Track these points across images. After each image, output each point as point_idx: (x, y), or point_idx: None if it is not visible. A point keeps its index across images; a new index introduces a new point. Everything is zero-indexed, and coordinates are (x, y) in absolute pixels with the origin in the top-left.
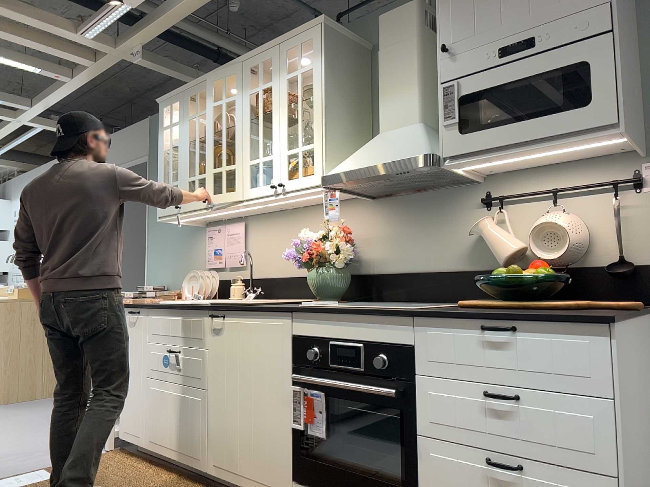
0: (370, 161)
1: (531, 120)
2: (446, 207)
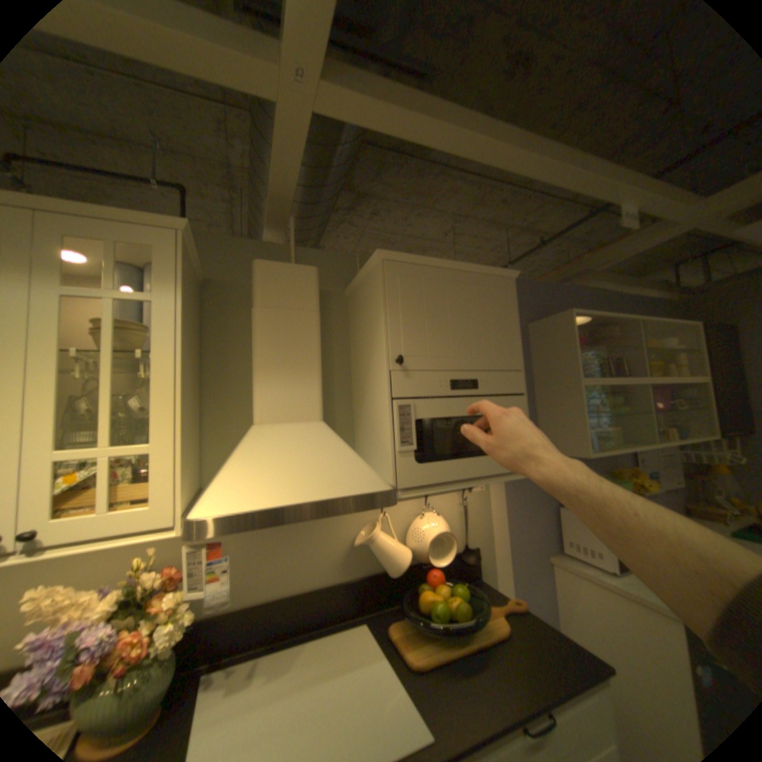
0: (295, 490)
1: (479, 458)
2: None
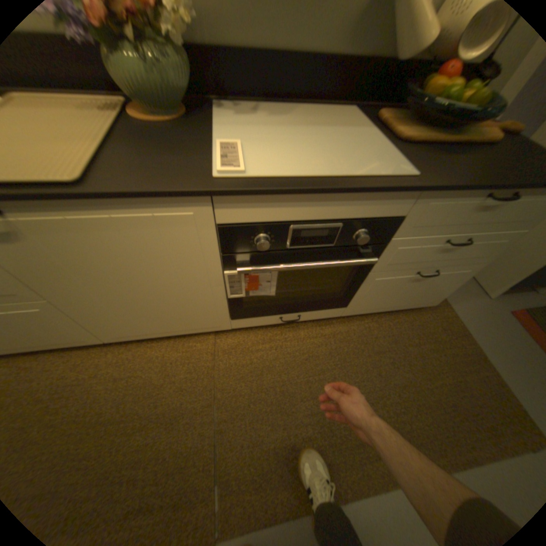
0: None
1: None
2: None
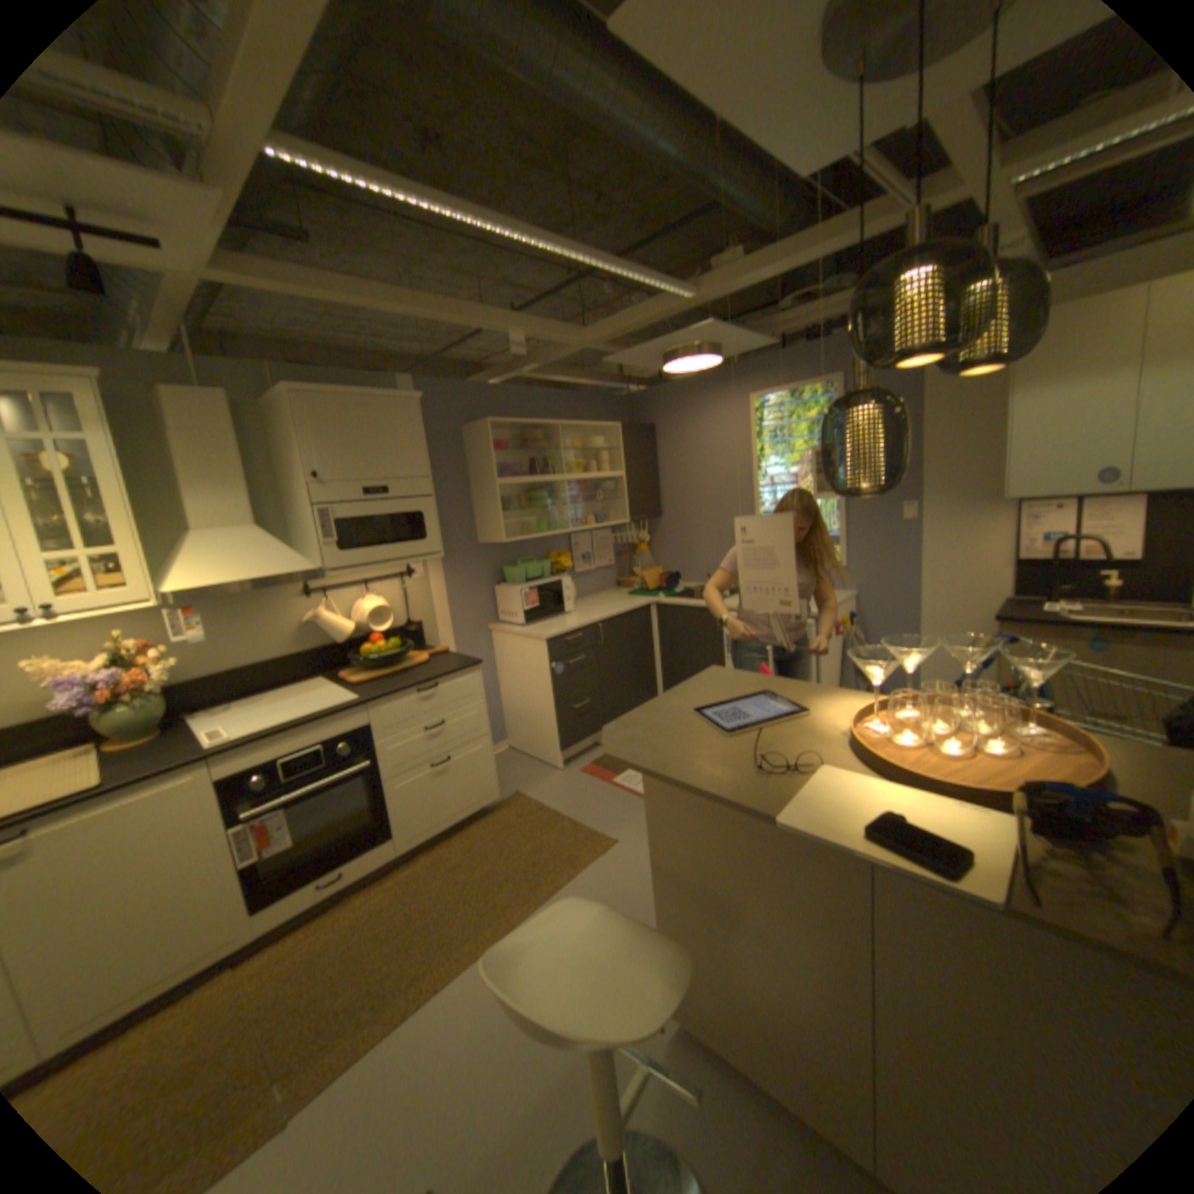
0: (242, 573)
1: (394, 545)
2: (265, 599)
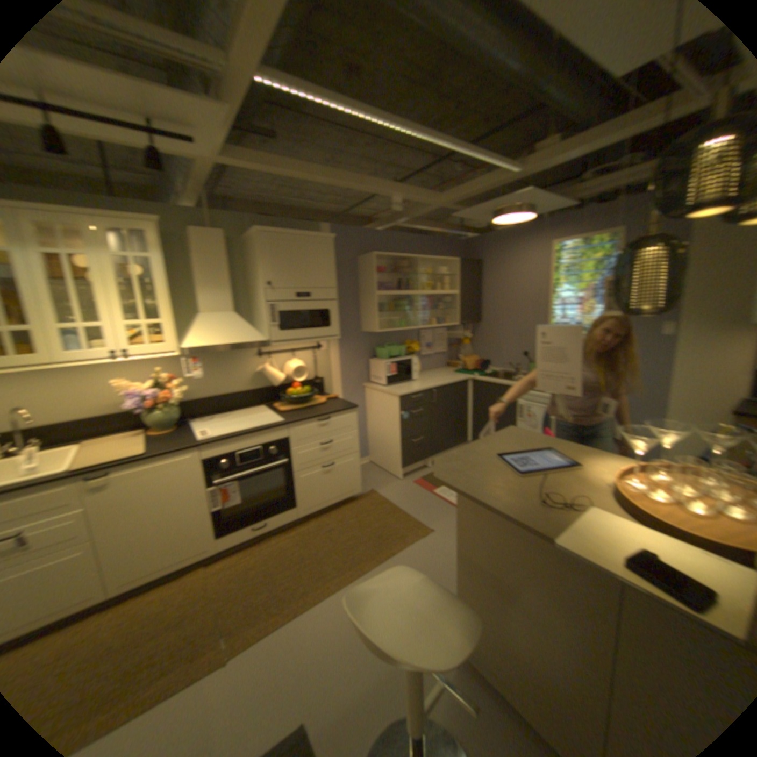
0: (222, 340)
1: (309, 329)
2: (234, 356)
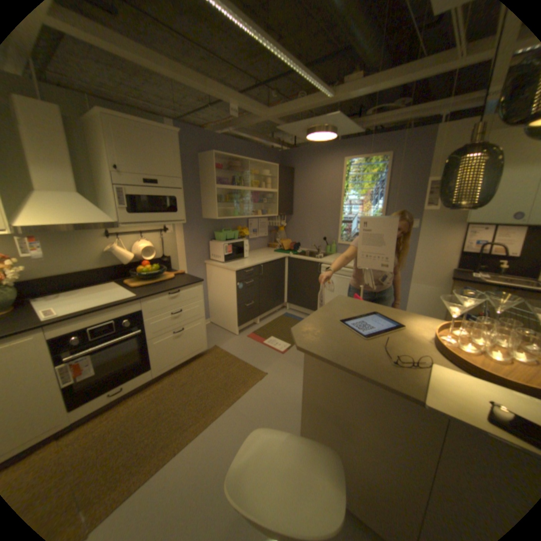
0: (67, 219)
1: (159, 213)
2: (81, 236)
